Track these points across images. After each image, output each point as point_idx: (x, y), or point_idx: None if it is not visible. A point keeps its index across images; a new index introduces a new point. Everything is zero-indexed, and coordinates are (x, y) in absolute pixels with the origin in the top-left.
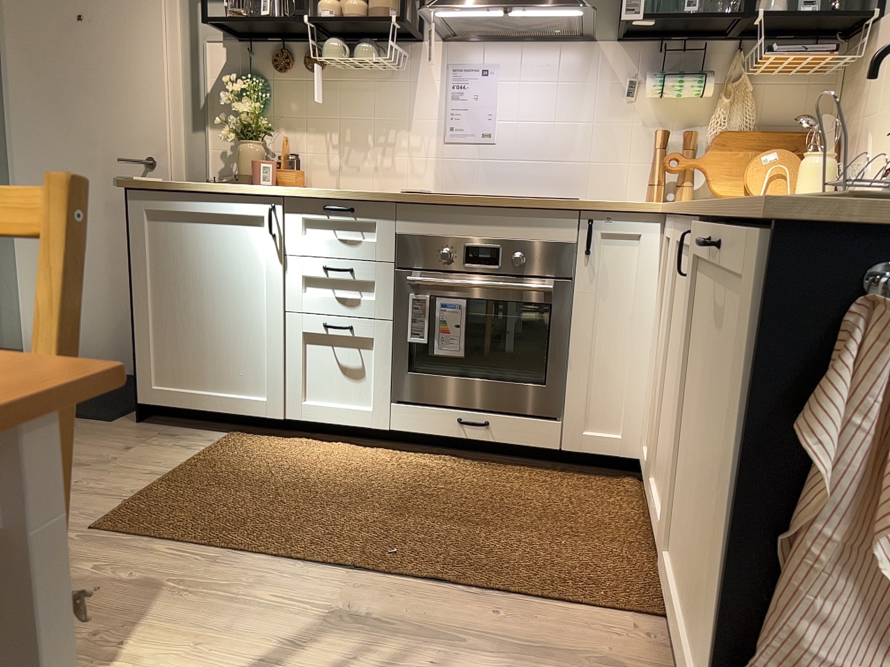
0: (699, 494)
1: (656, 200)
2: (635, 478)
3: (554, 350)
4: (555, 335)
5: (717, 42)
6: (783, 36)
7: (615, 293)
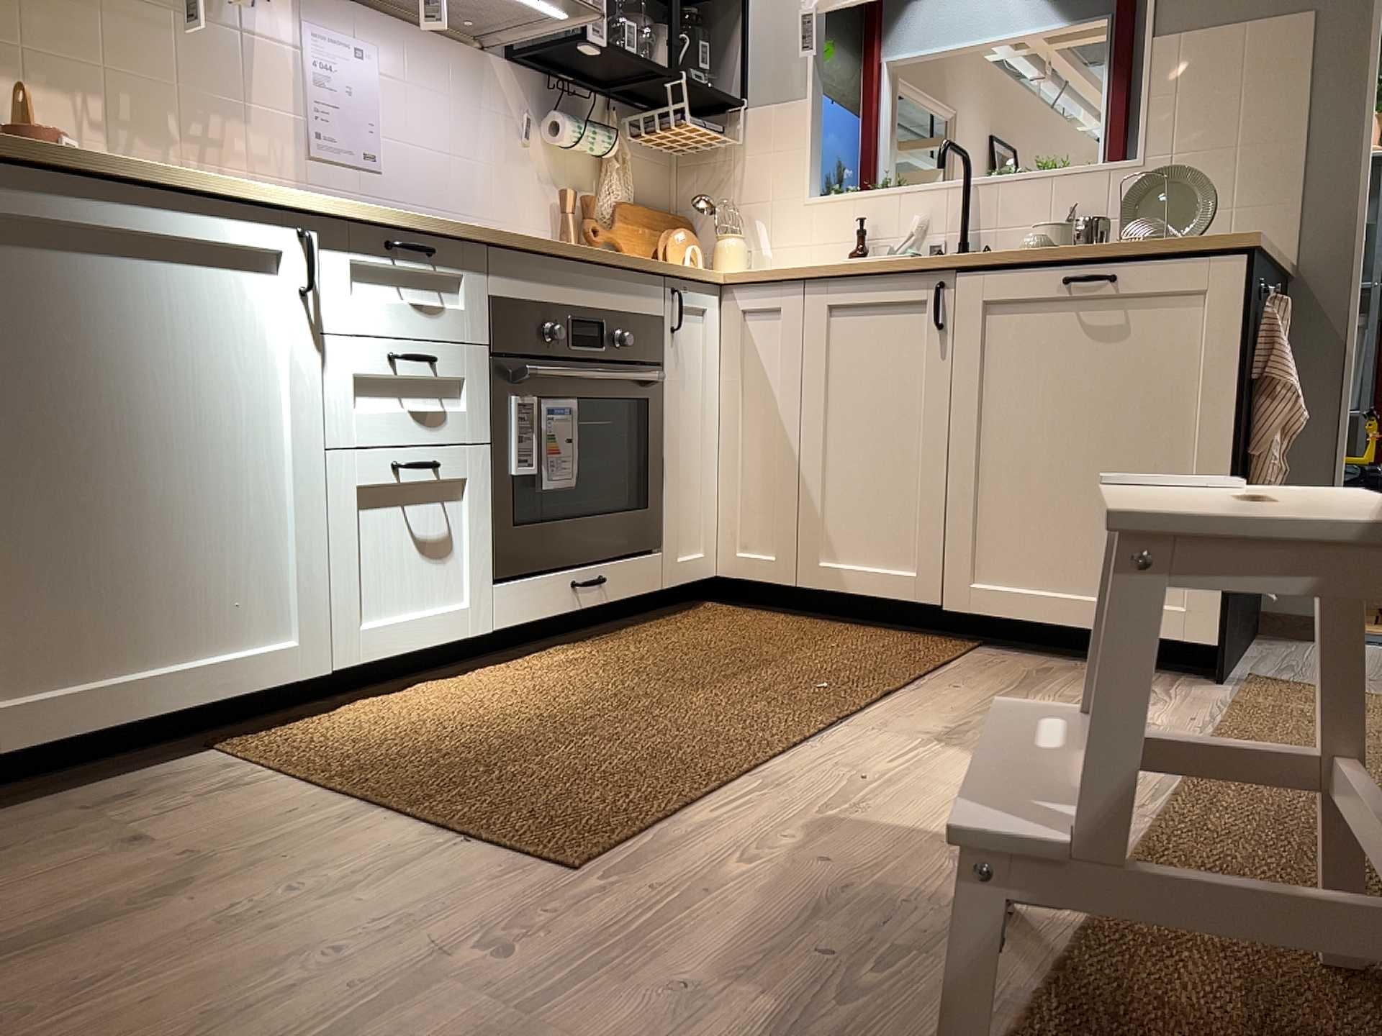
0: (1052, 488)
1: None
2: (698, 604)
3: (649, 456)
4: (649, 436)
5: (592, 95)
6: (645, 105)
7: (689, 377)
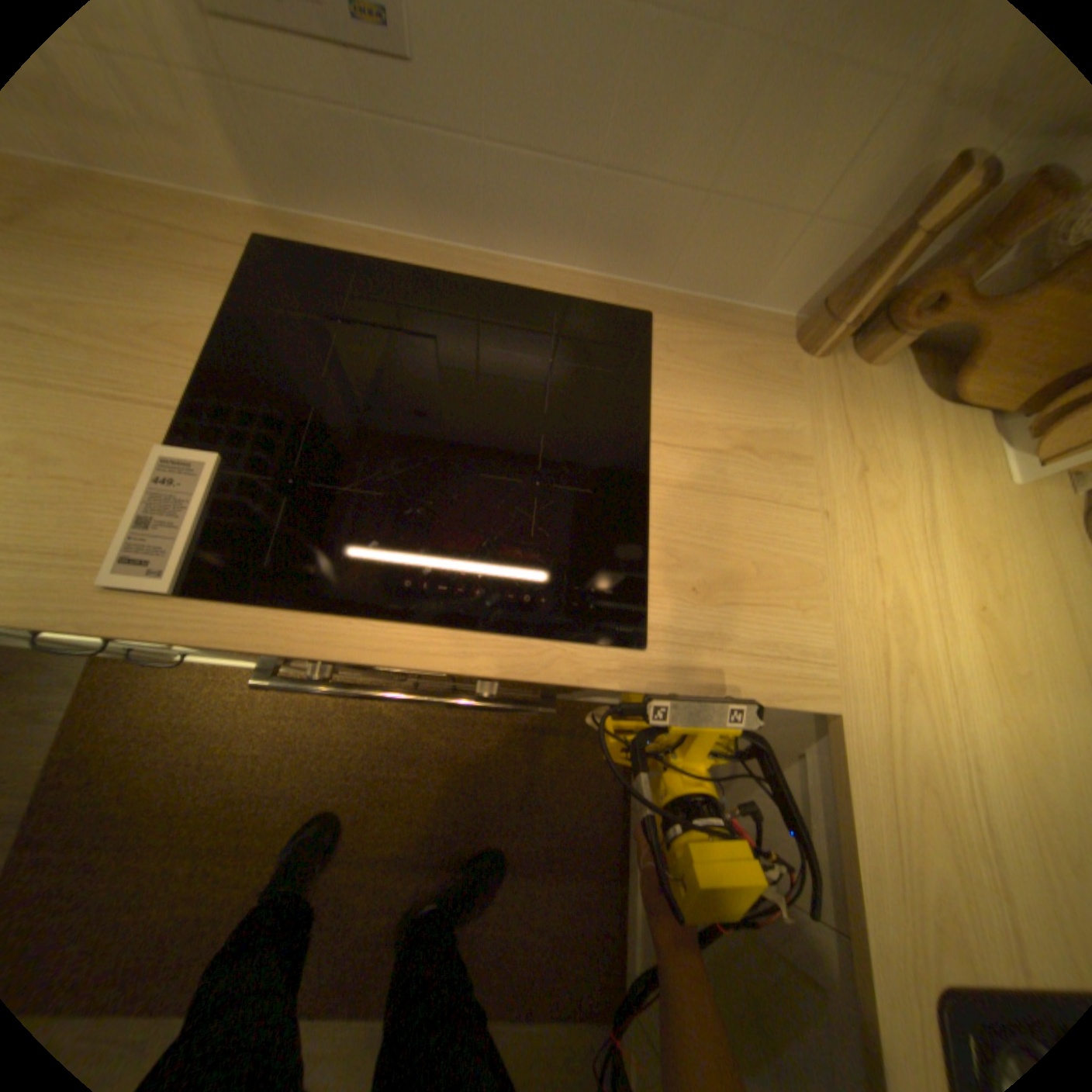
0: None
1: (828, 341)
2: None
3: None
4: None
5: None
6: None
7: None
